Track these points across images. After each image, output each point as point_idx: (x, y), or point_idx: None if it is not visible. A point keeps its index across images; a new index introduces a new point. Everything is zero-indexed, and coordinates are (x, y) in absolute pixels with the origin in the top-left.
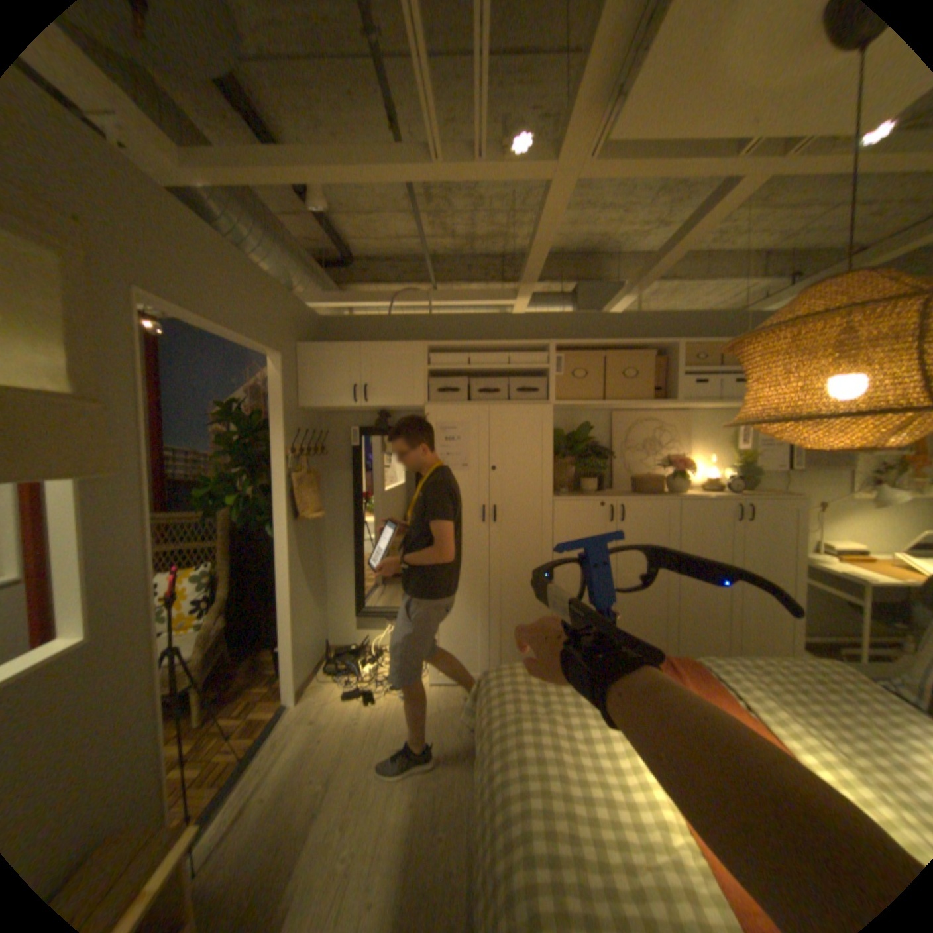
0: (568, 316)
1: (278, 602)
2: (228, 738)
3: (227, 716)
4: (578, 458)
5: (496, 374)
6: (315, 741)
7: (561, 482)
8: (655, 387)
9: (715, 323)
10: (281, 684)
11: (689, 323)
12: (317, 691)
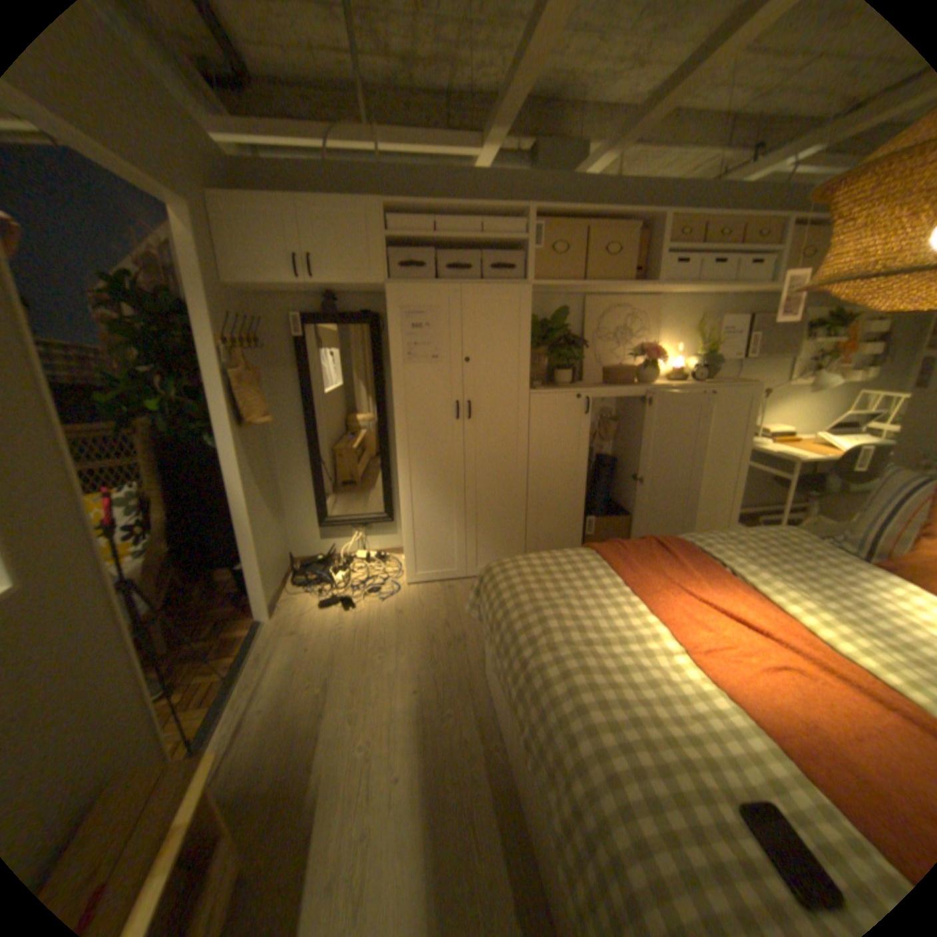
0: (544, 174)
1: (236, 519)
2: (205, 658)
3: (197, 638)
4: (550, 349)
5: (466, 247)
6: (303, 648)
7: (534, 375)
8: (633, 267)
9: (697, 194)
10: (253, 600)
11: (672, 192)
12: (292, 602)
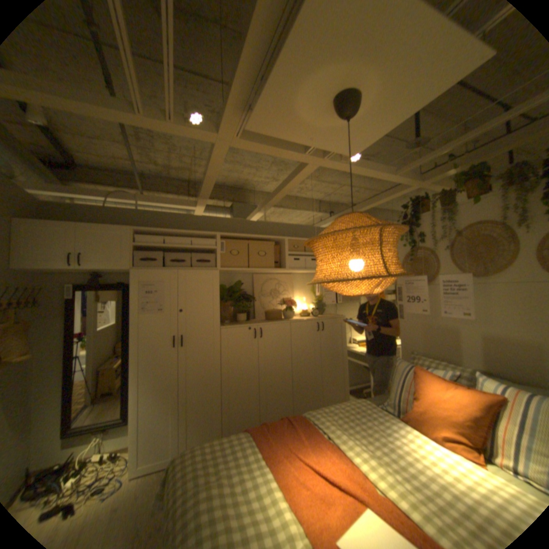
0: (227, 219)
1: None
2: None
3: None
4: (235, 301)
5: (183, 250)
6: None
7: (225, 316)
8: (274, 261)
9: (300, 231)
10: None
11: (289, 229)
12: None
